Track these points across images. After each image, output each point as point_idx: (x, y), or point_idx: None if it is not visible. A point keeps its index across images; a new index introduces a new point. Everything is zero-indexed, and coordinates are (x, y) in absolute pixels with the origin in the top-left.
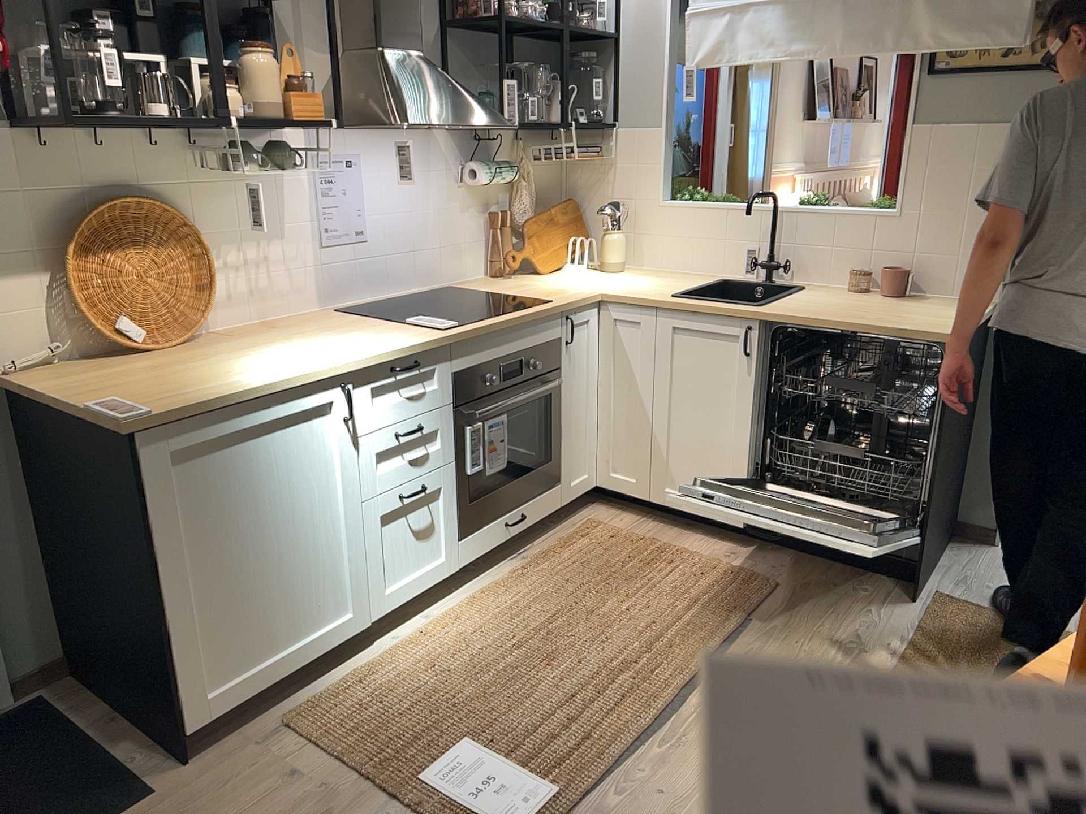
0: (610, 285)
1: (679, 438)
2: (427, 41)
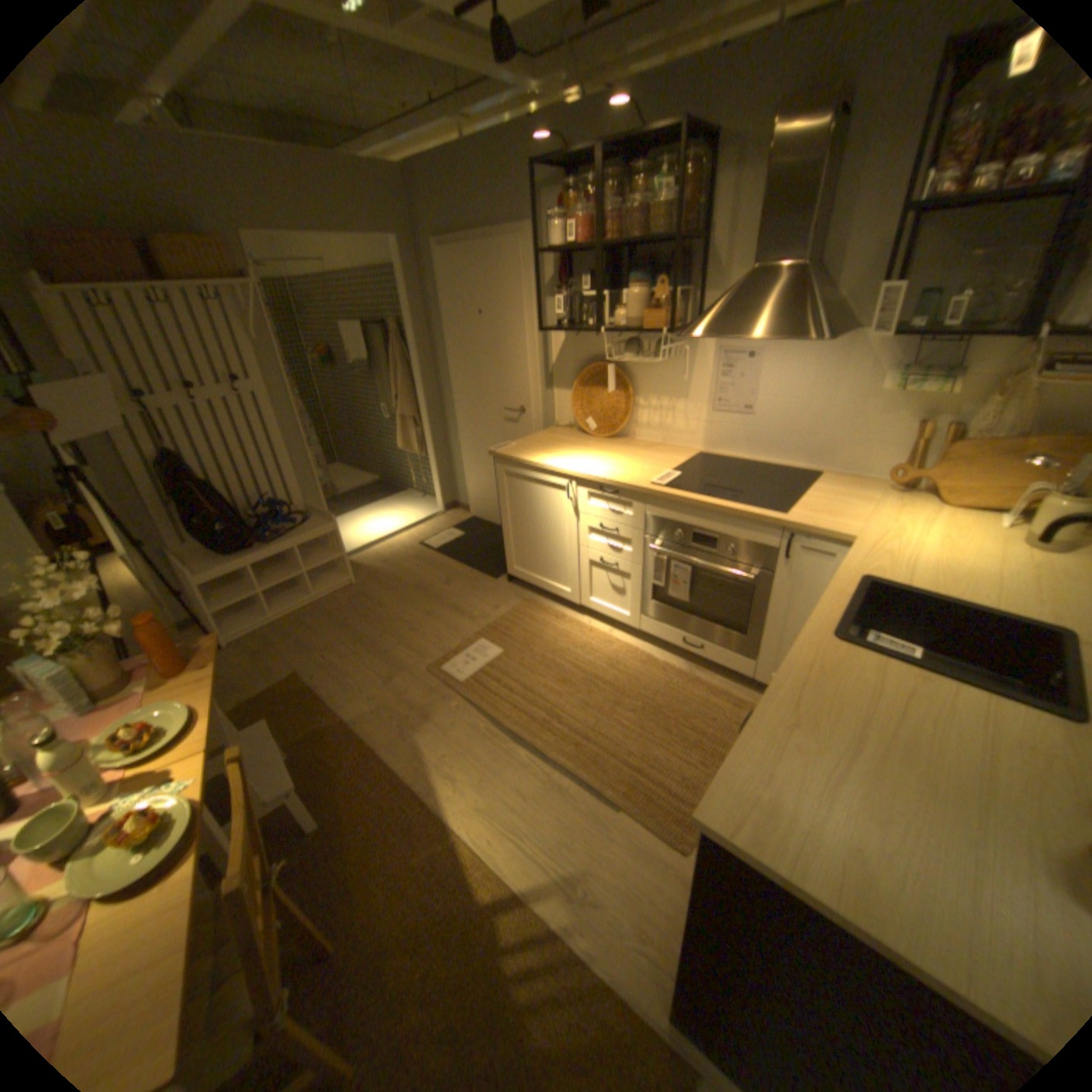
0: (921, 543)
1: None
2: (884, 234)
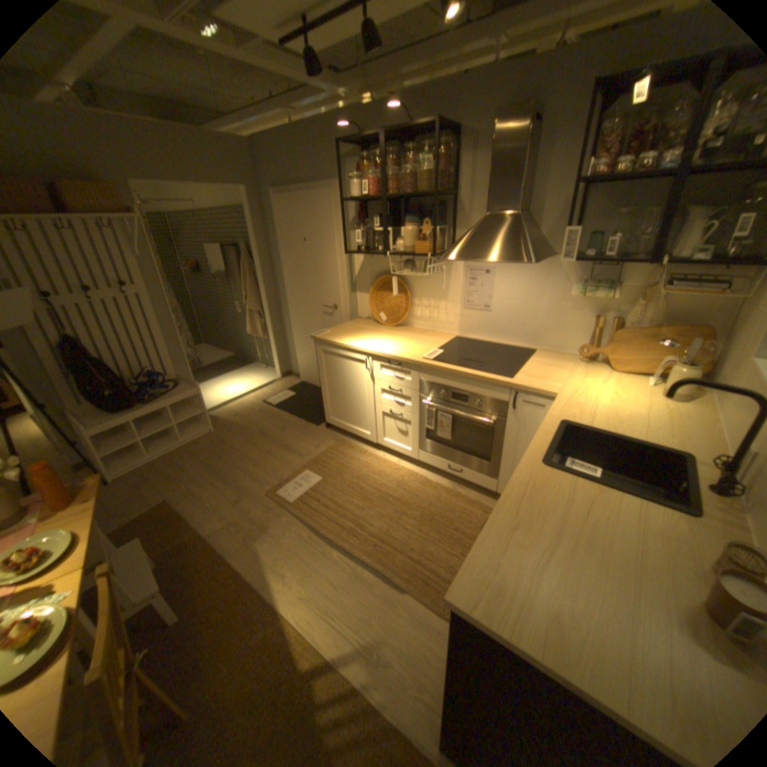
0: (598, 397)
1: None
2: (566, 196)
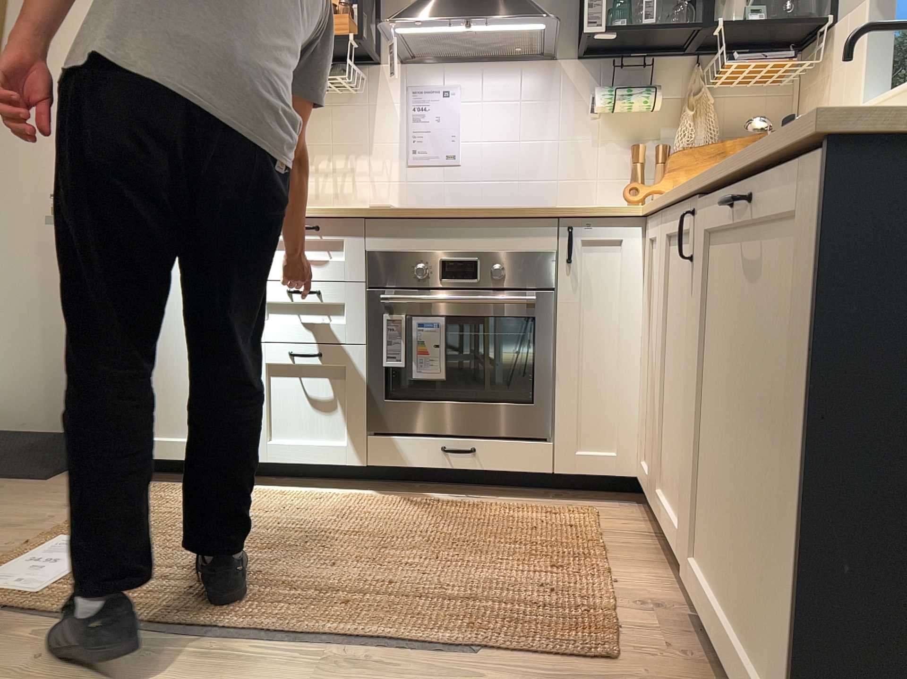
0: None
1: (670, 410)
2: None
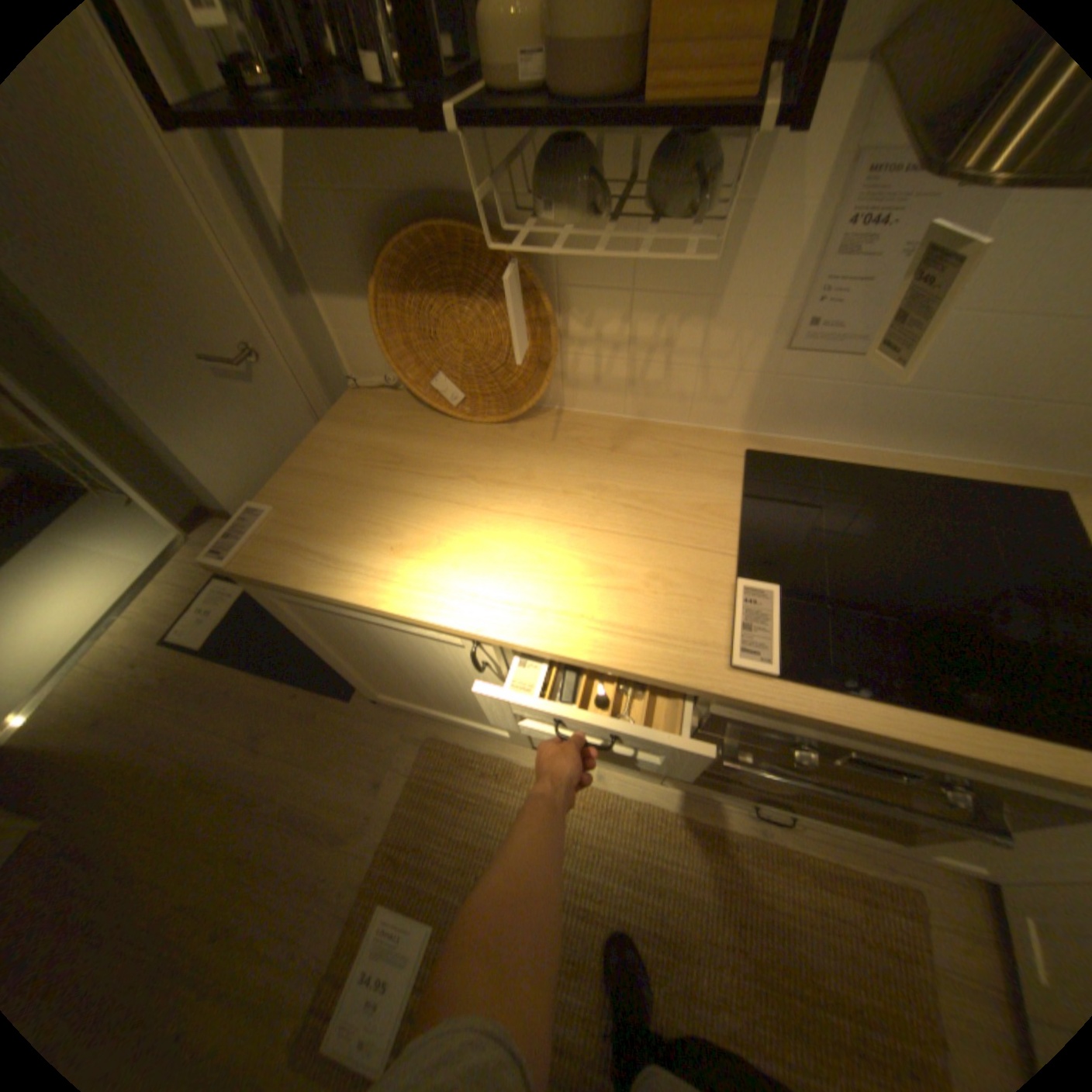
0: None
1: None
2: None
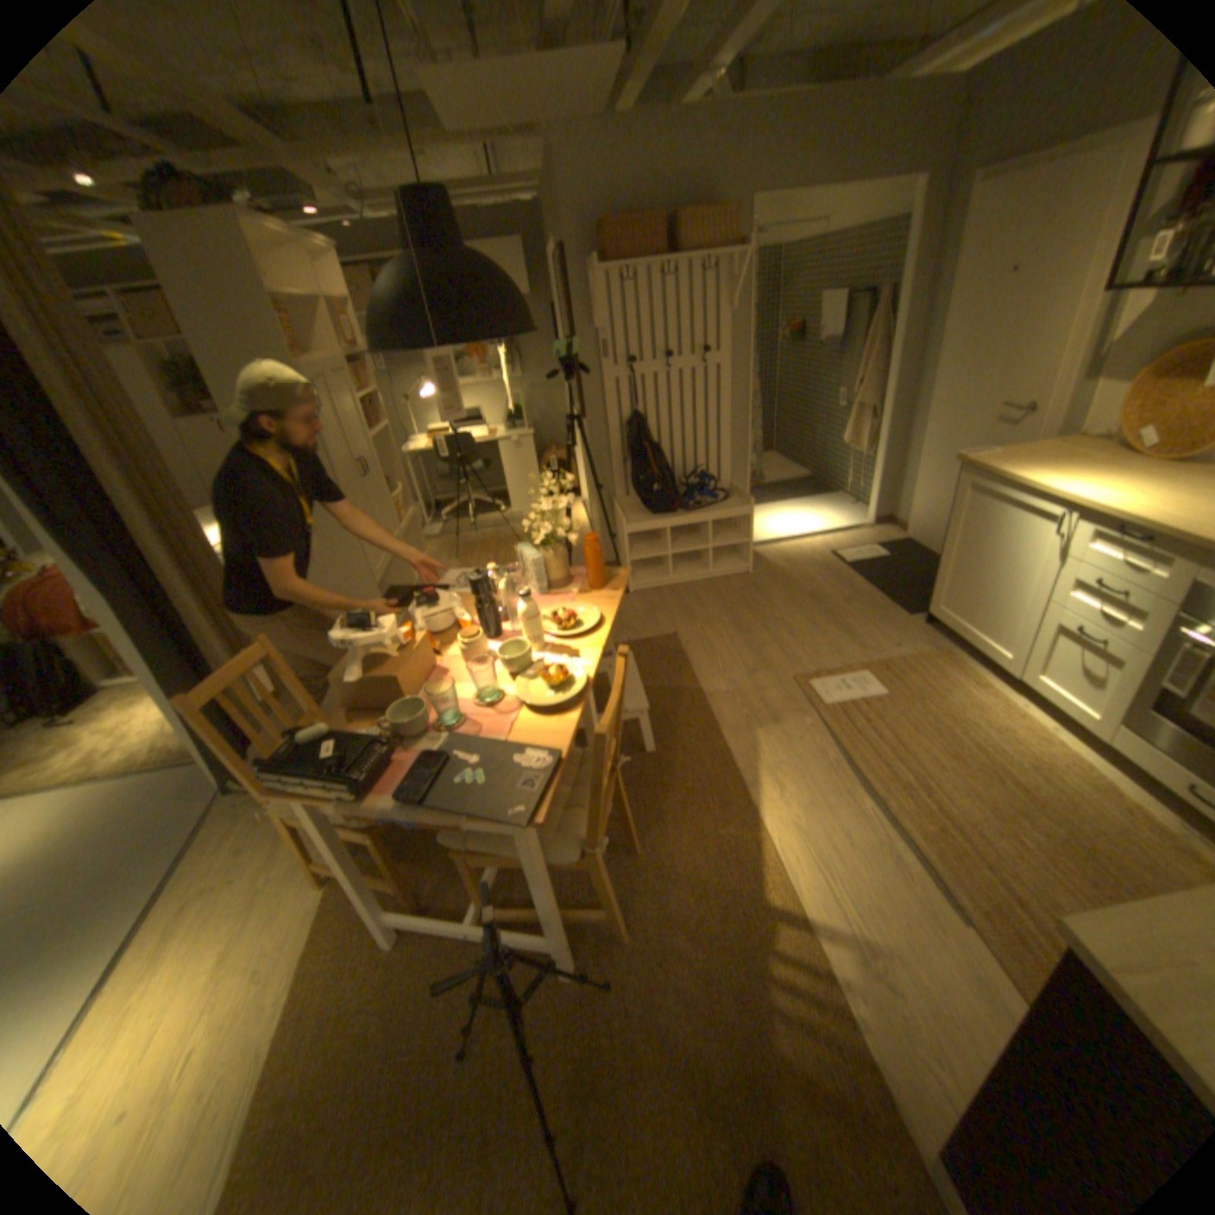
0: None
1: None
2: None
